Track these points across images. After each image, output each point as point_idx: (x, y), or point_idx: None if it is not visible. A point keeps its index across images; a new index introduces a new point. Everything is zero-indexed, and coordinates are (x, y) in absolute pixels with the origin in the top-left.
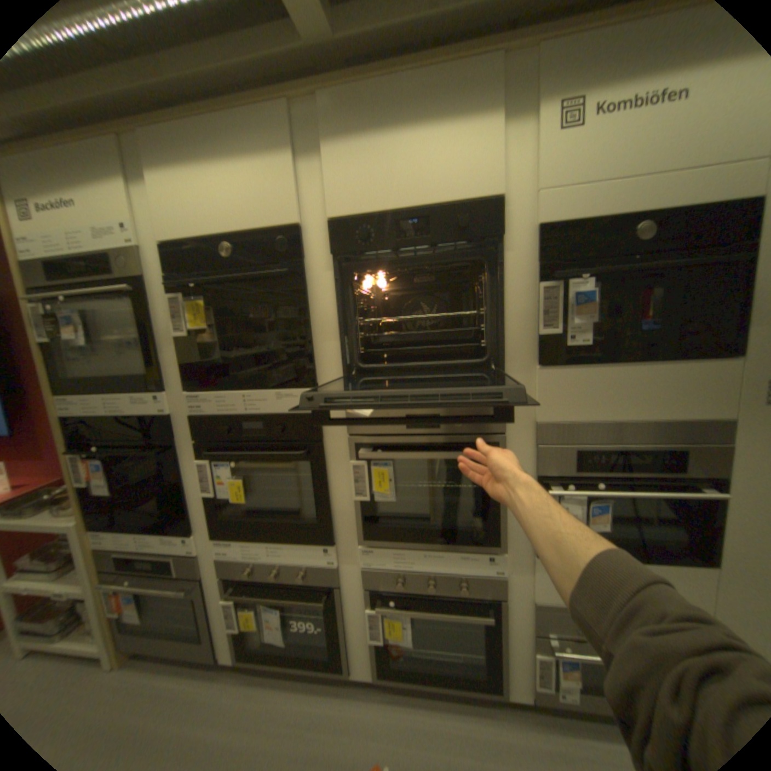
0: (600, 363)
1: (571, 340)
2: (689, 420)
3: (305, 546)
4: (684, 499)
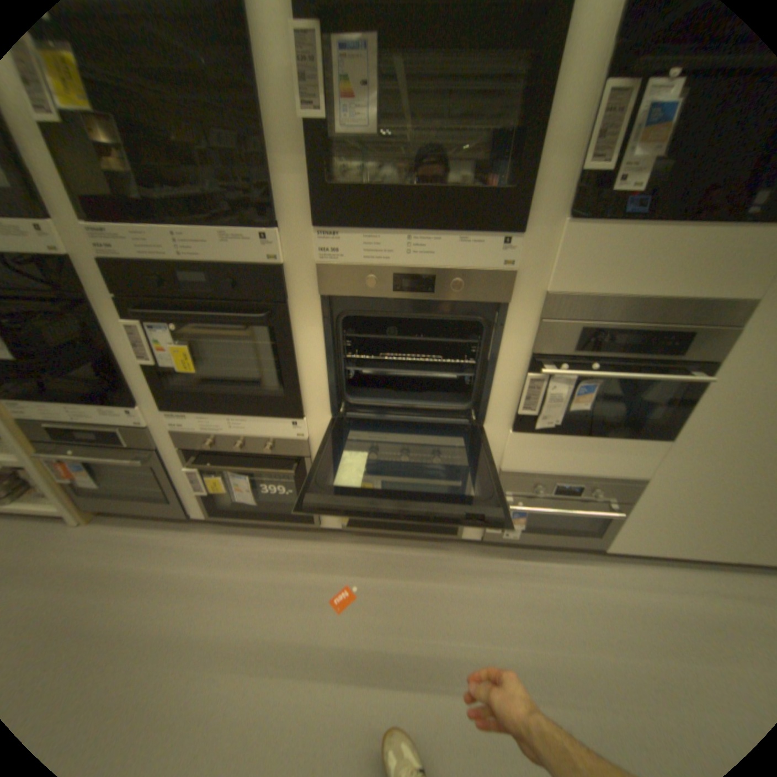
0: (644, 219)
1: (619, 183)
2: (710, 298)
3: (271, 419)
4: (674, 381)
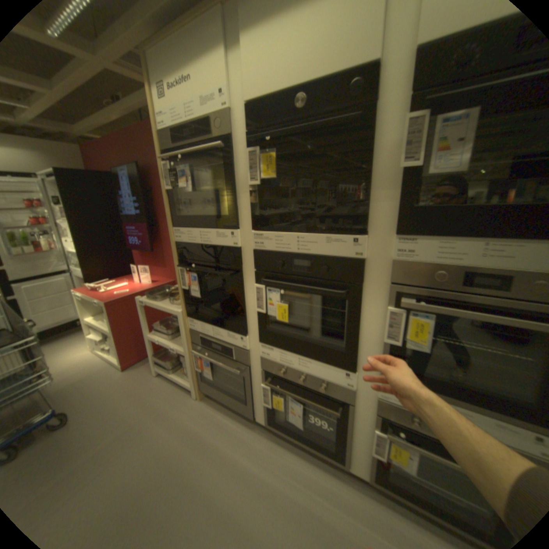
0: None
1: None
2: None
3: (330, 365)
4: None
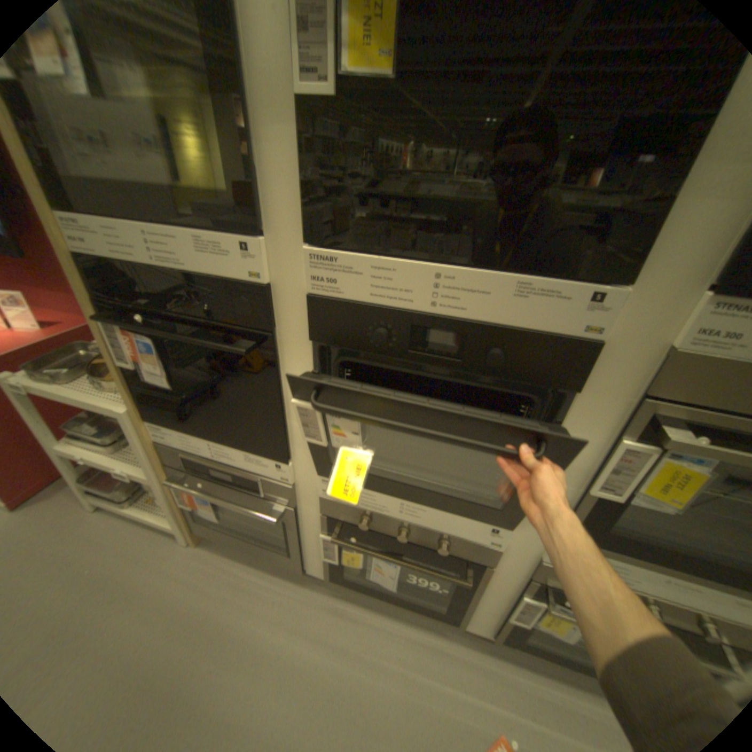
0: None
1: None
2: None
3: (464, 516)
4: None
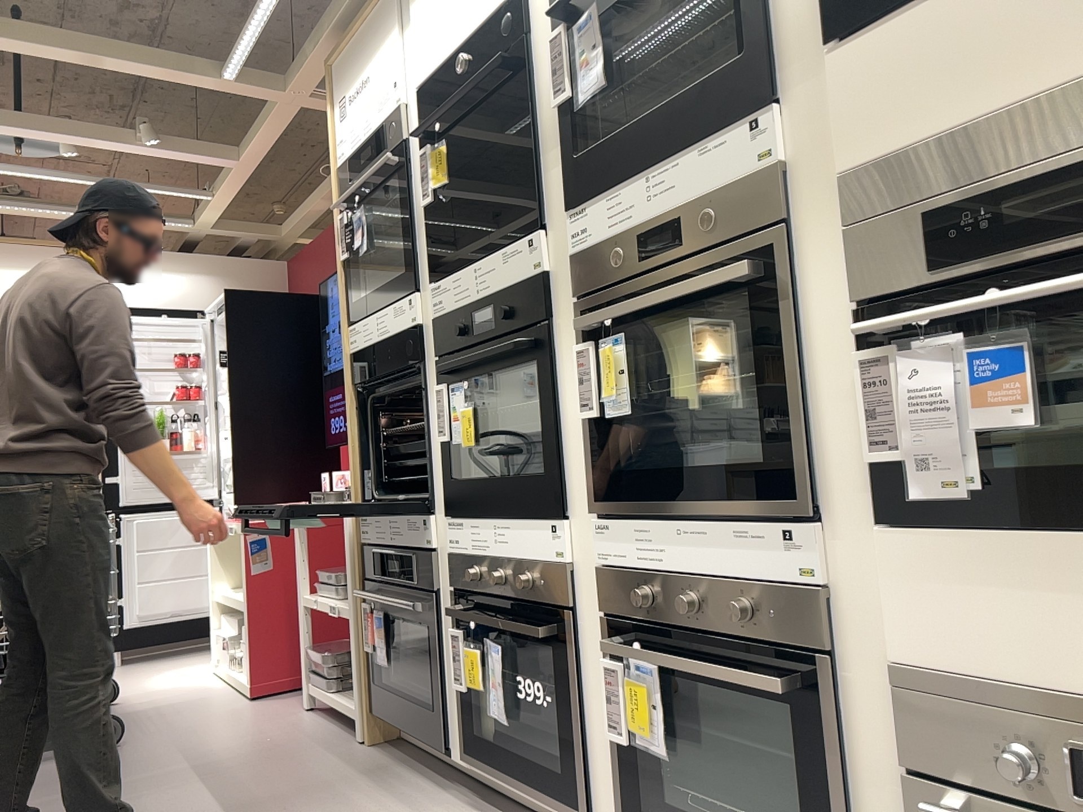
0: None
1: None
2: None
3: (532, 520)
4: None
